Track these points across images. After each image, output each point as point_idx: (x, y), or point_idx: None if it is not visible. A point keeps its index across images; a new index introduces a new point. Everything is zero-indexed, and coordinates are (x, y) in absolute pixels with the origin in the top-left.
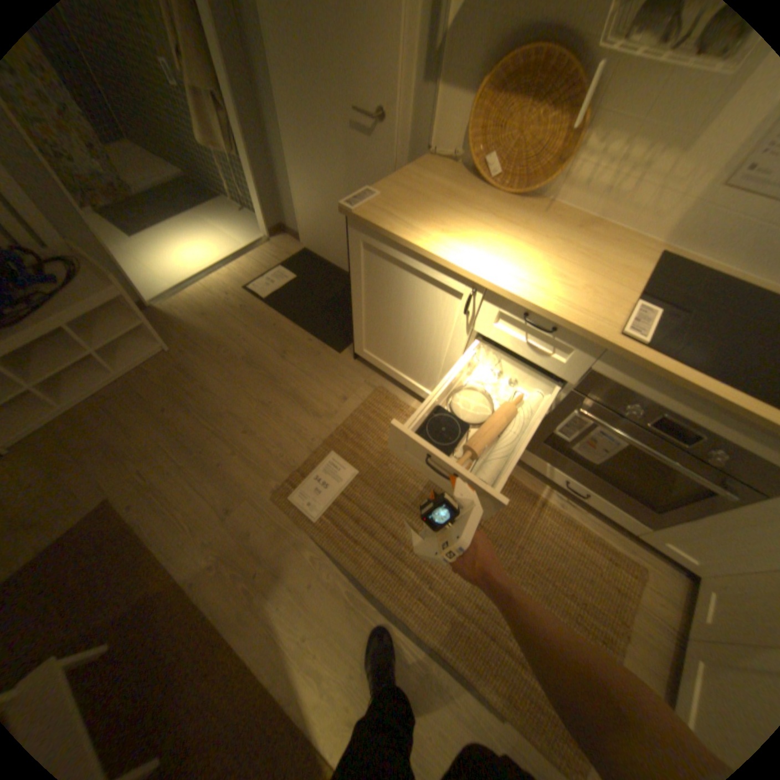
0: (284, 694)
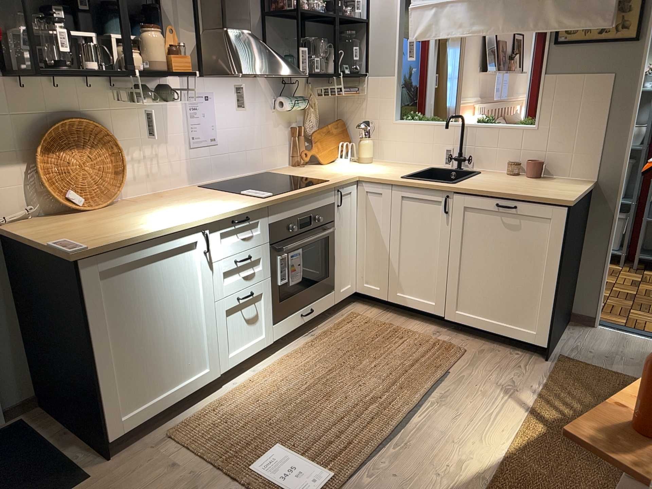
0: (481, 483)
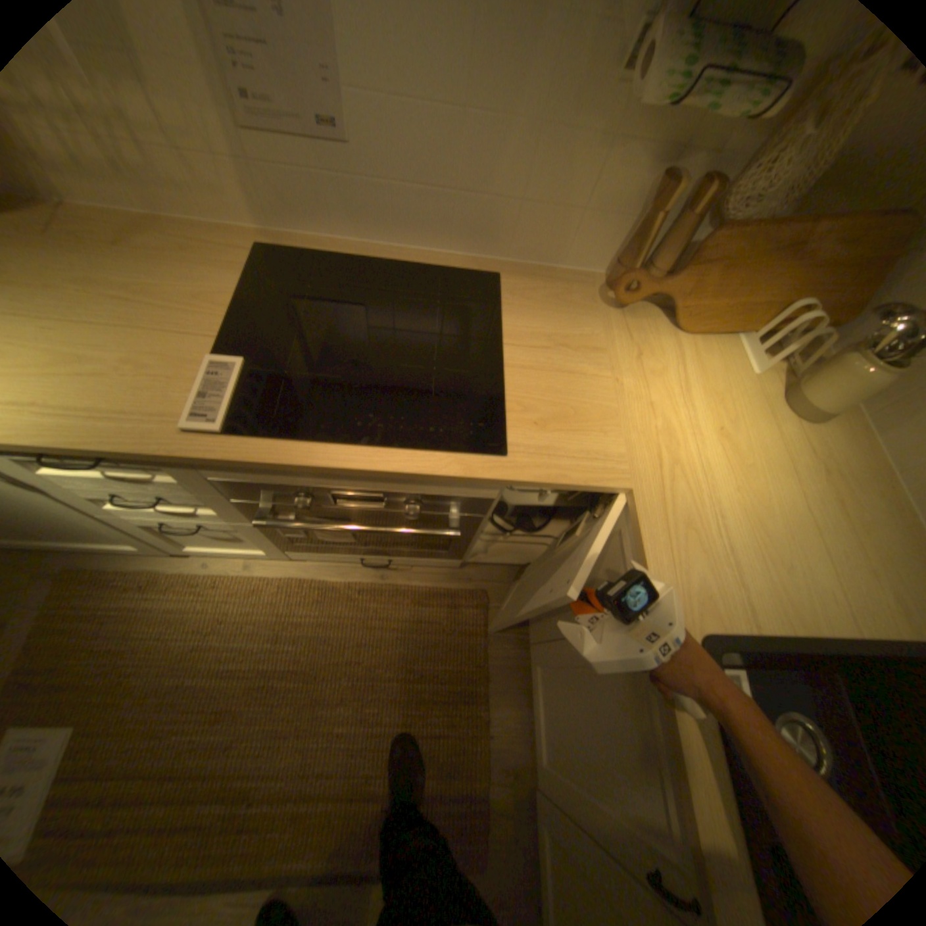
0: None
